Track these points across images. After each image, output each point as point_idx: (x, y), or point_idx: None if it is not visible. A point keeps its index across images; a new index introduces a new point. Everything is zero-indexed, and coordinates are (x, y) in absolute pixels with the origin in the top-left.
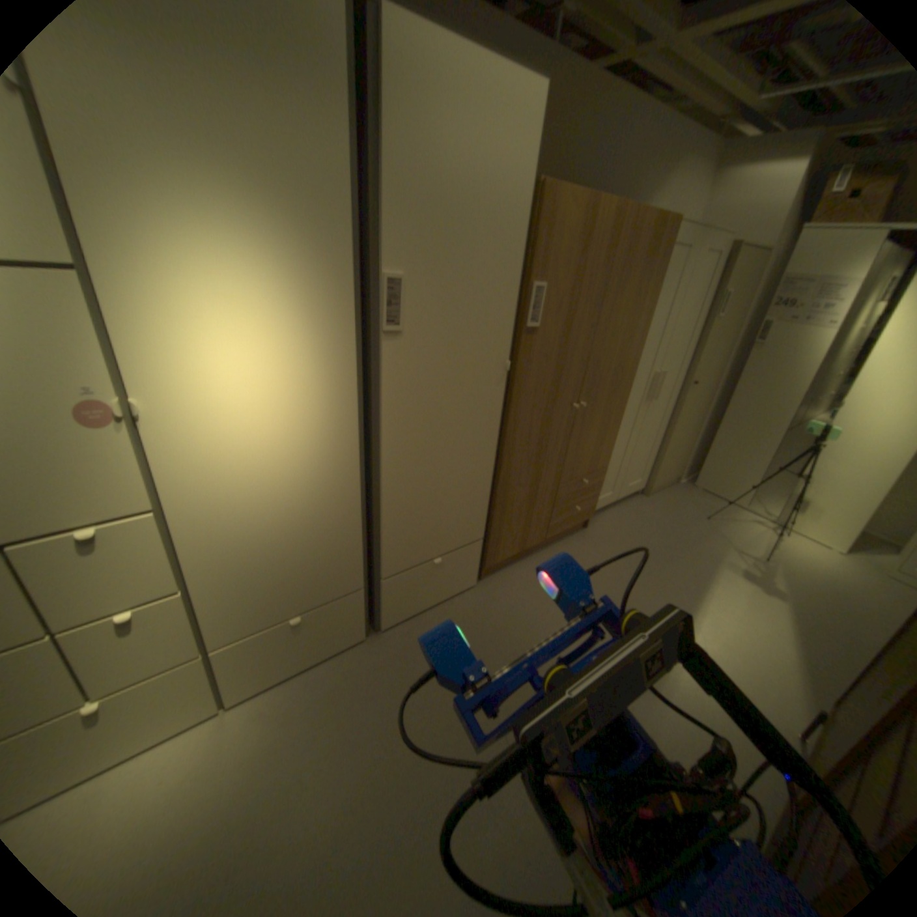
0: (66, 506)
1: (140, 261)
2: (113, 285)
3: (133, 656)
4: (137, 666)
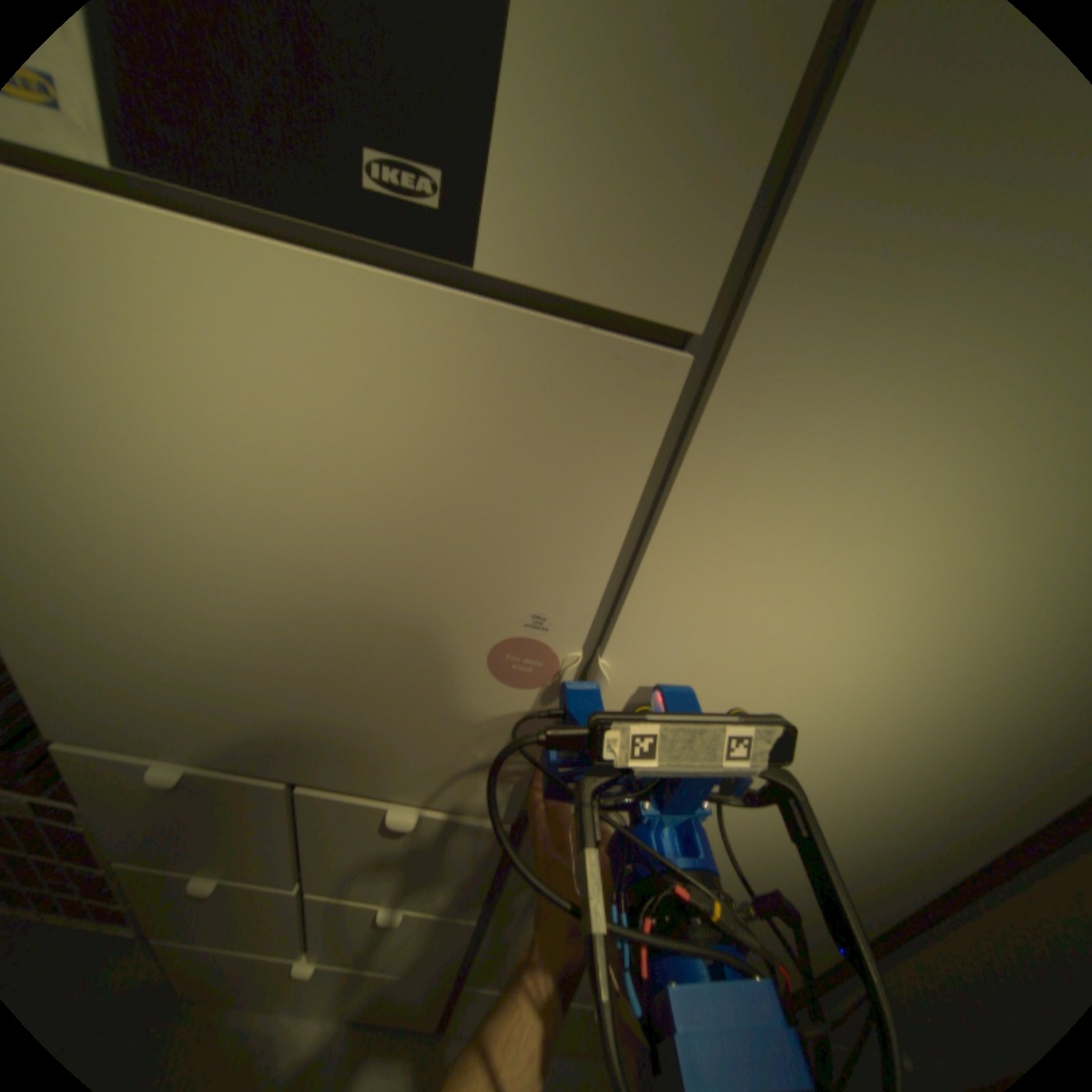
0: (401, 769)
1: (878, 349)
2: (756, 403)
3: (379, 948)
4: (377, 958)
